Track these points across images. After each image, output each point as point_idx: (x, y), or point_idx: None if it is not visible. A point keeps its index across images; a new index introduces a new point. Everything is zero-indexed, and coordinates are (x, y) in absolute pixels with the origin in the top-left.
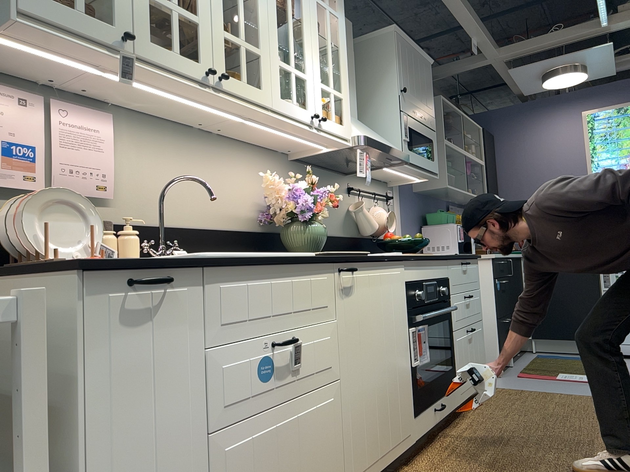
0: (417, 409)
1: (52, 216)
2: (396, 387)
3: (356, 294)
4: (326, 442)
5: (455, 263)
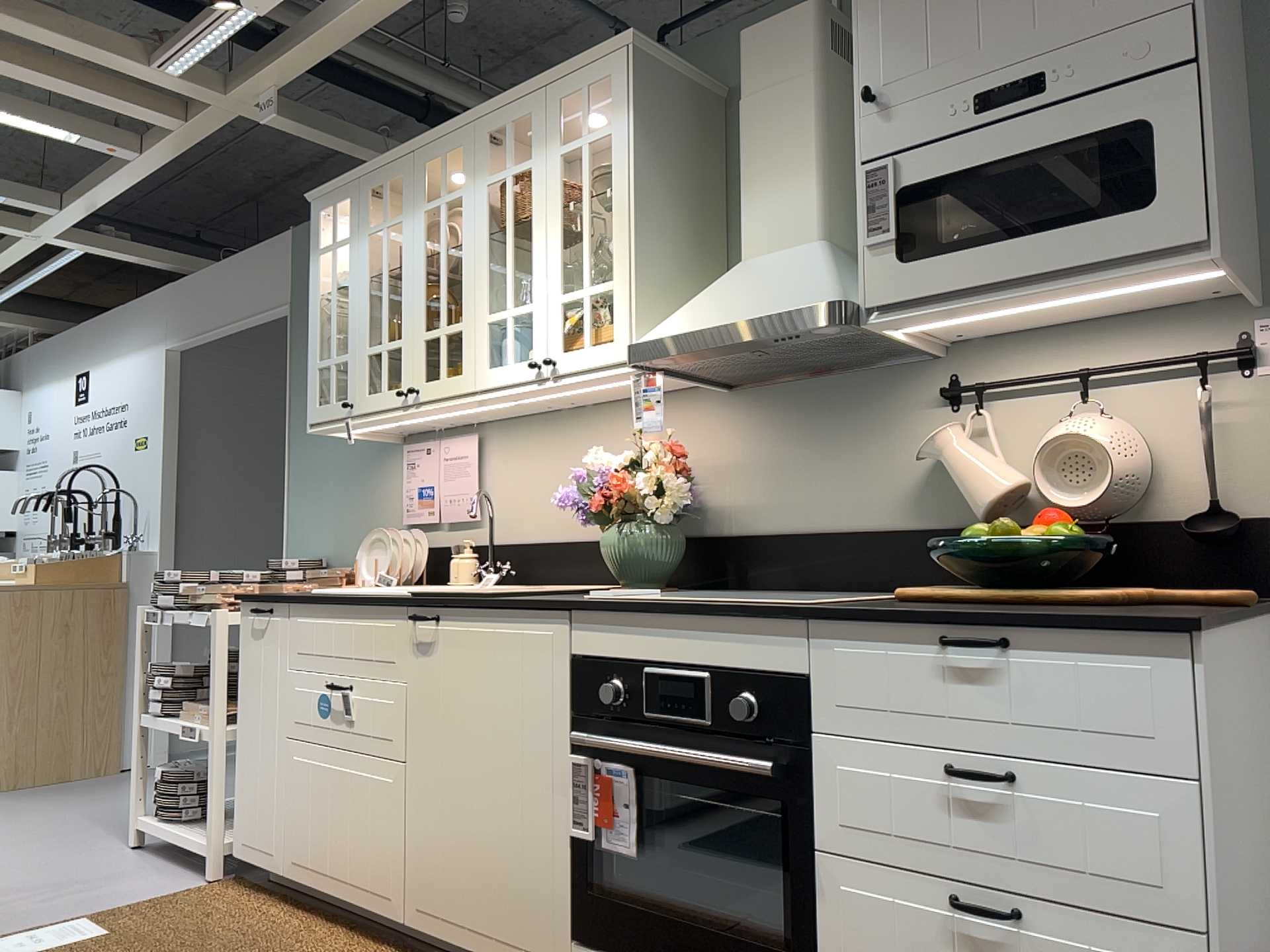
0: (583, 932)
1: (381, 550)
2: (514, 842)
3: (438, 655)
4: (379, 825)
5: (864, 634)
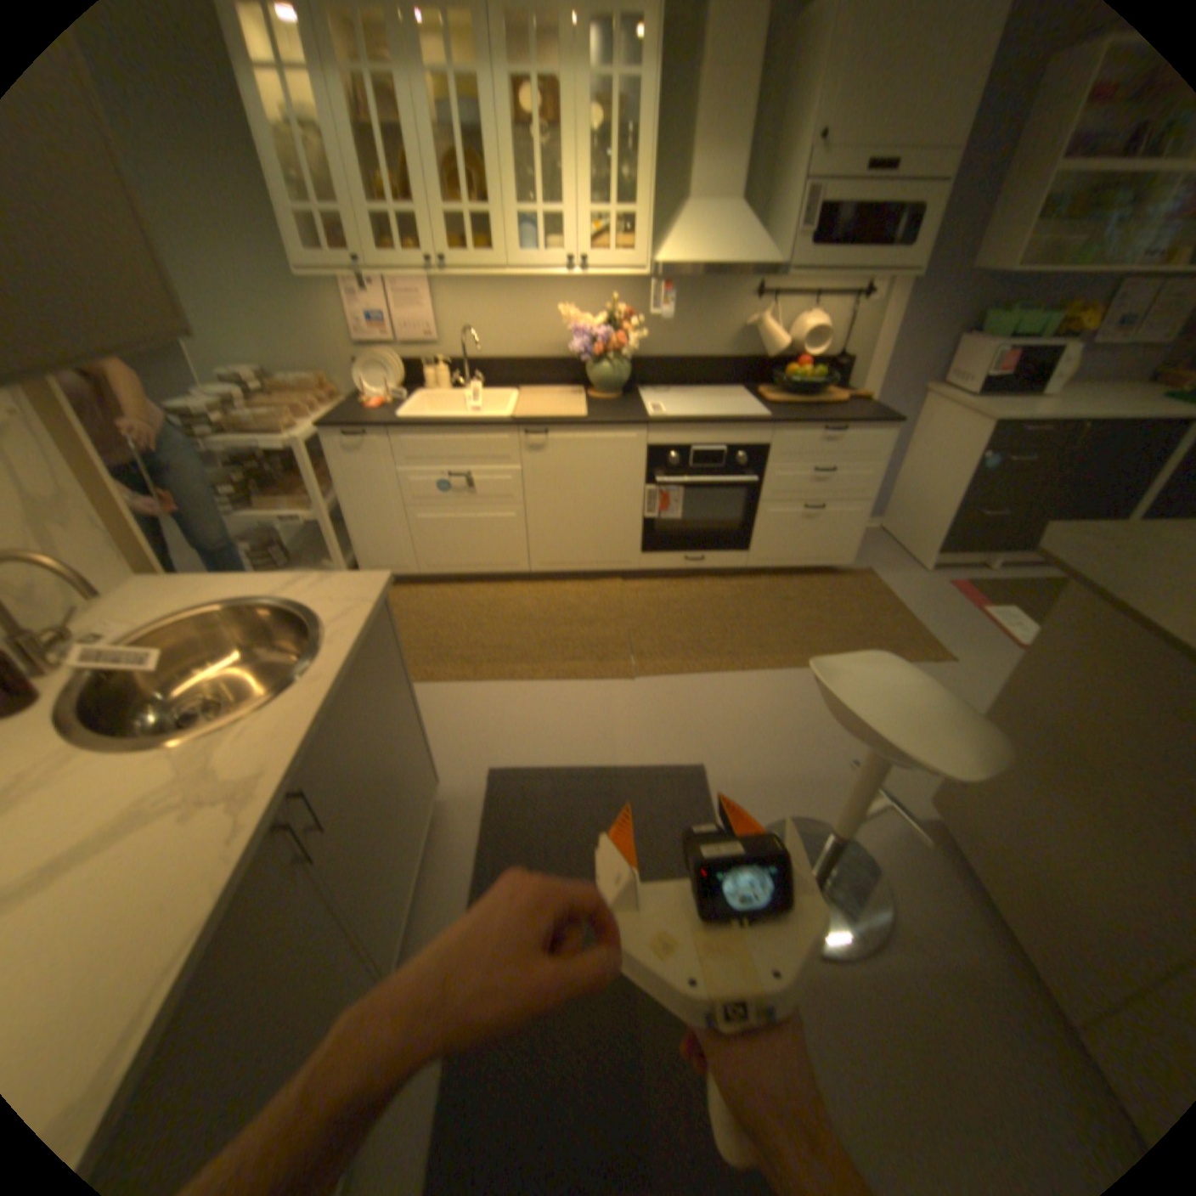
0: (647, 548)
1: (373, 367)
2: (608, 525)
3: (550, 450)
4: (506, 535)
5: (796, 427)
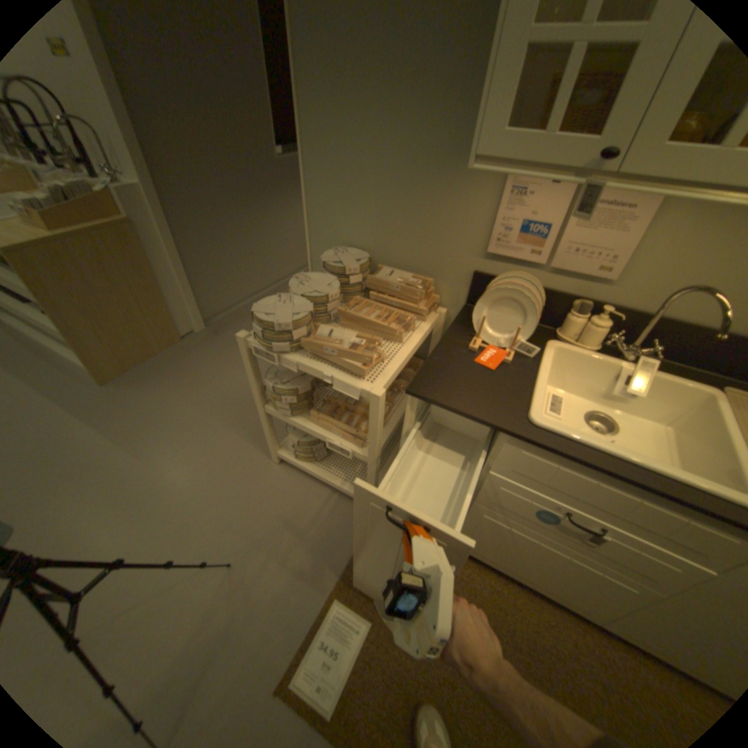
0: None
1: (506, 305)
2: None
3: None
4: (601, 595)
5: None
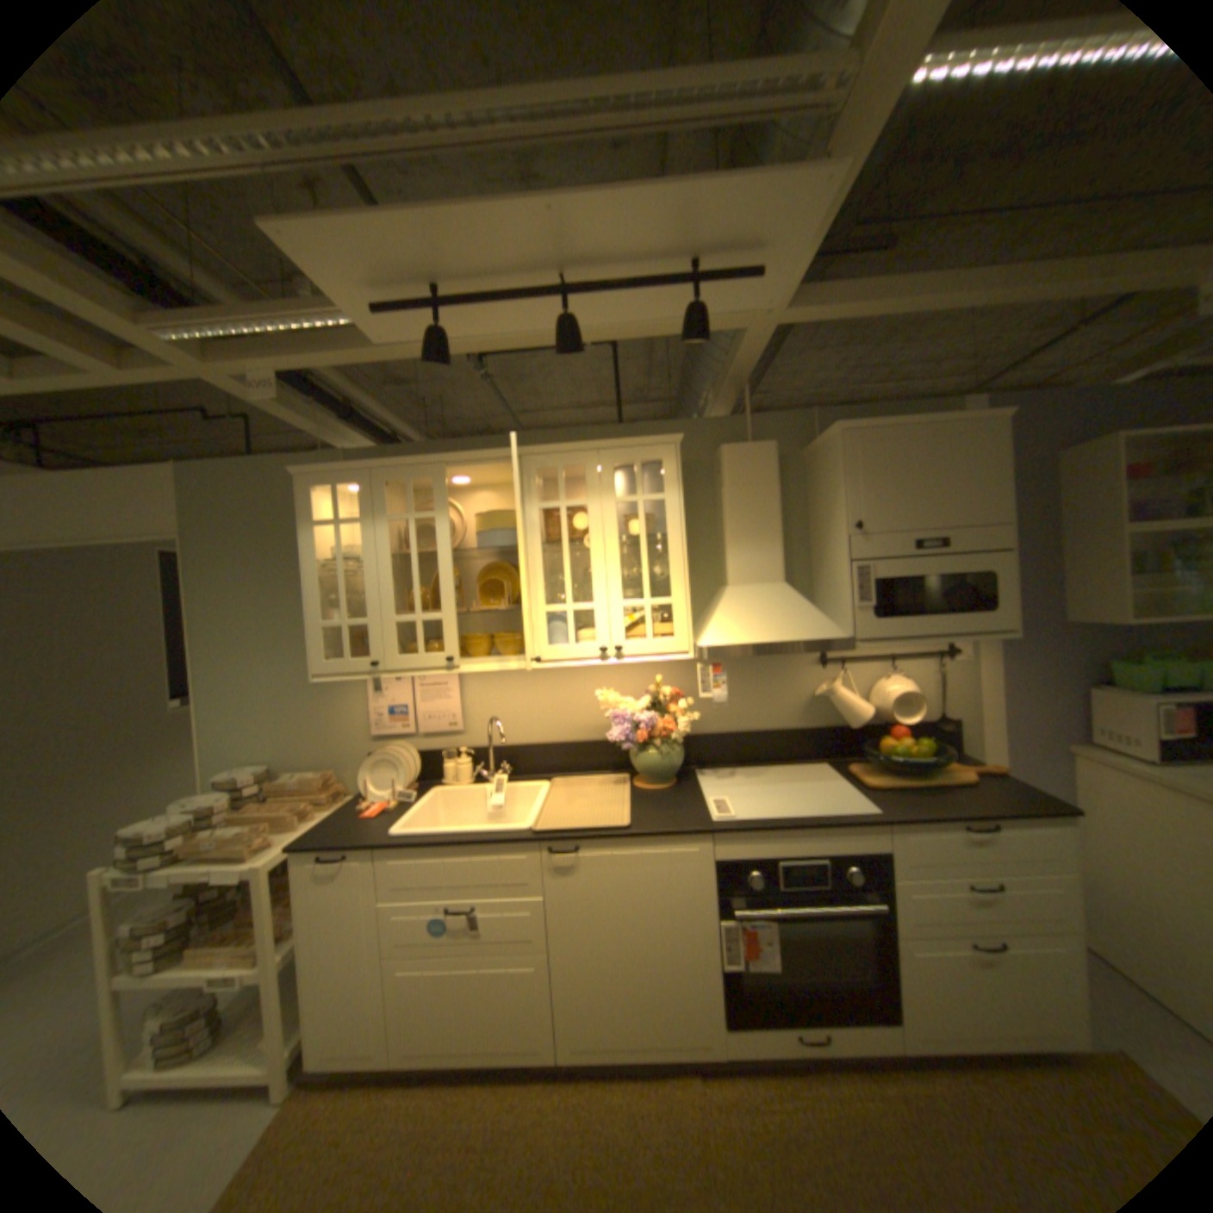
0: (736, 1025)
1: (384, 768)
2: (671, 986)
3: (582, 875)
4: (521, 1005)
5: (924, 830)
